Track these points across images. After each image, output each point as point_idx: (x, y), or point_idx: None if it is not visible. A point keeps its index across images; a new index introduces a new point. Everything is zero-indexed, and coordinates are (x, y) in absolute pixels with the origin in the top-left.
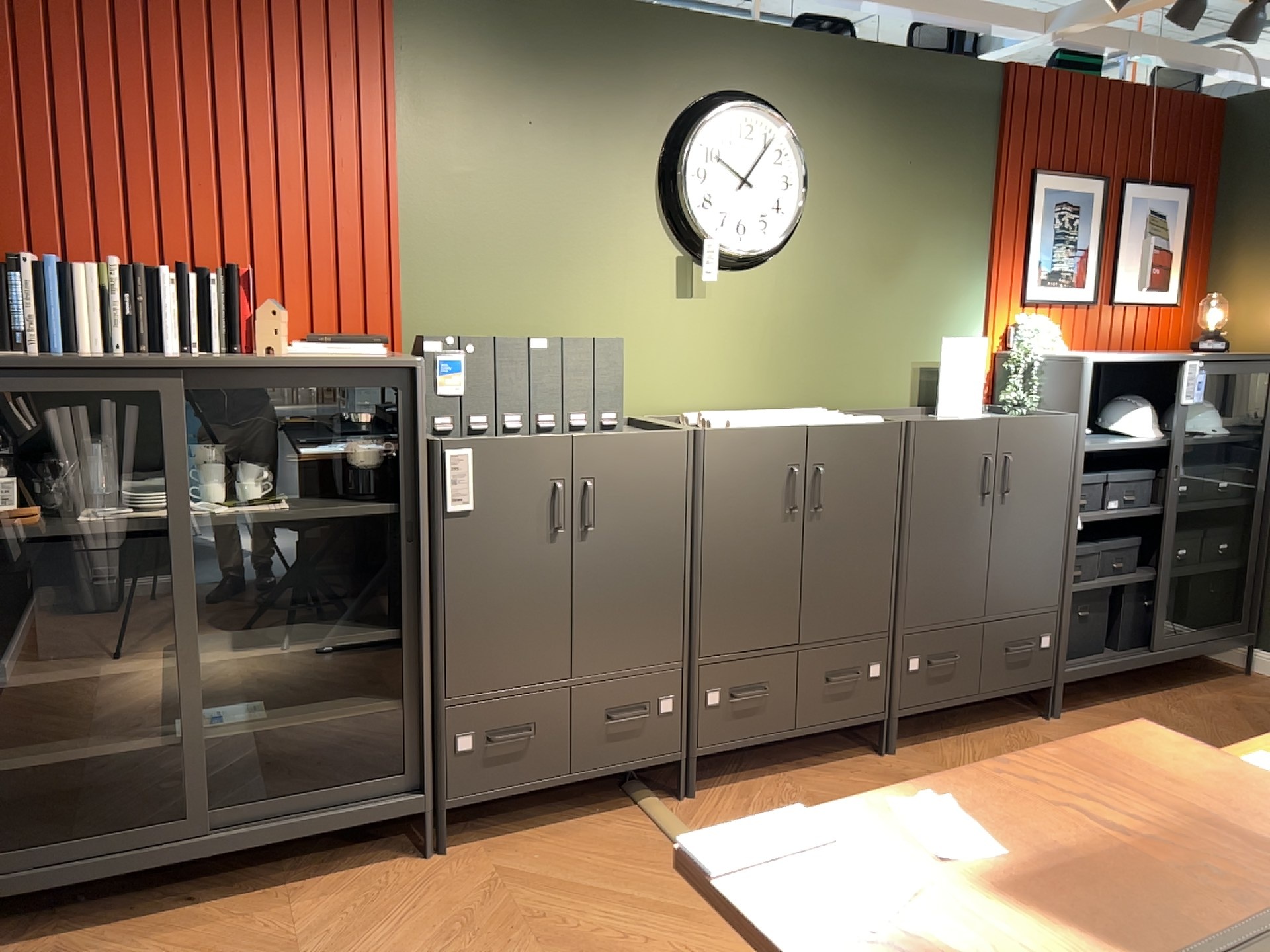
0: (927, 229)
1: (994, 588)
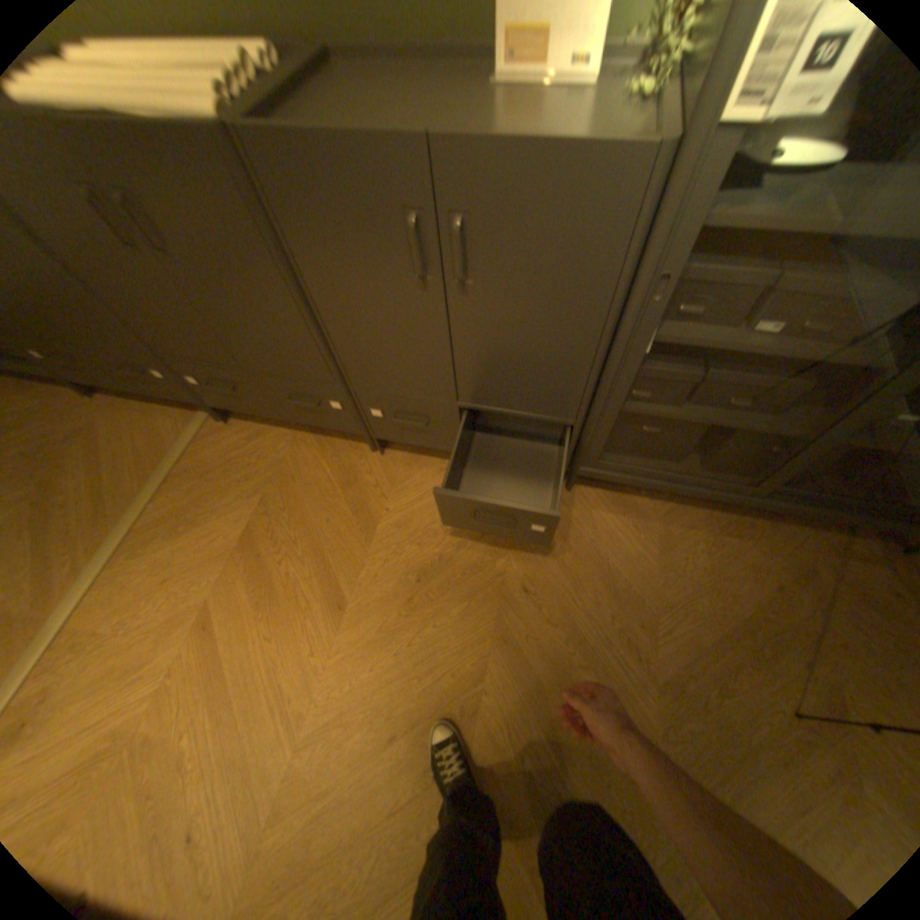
0: None
1: (464, 383)
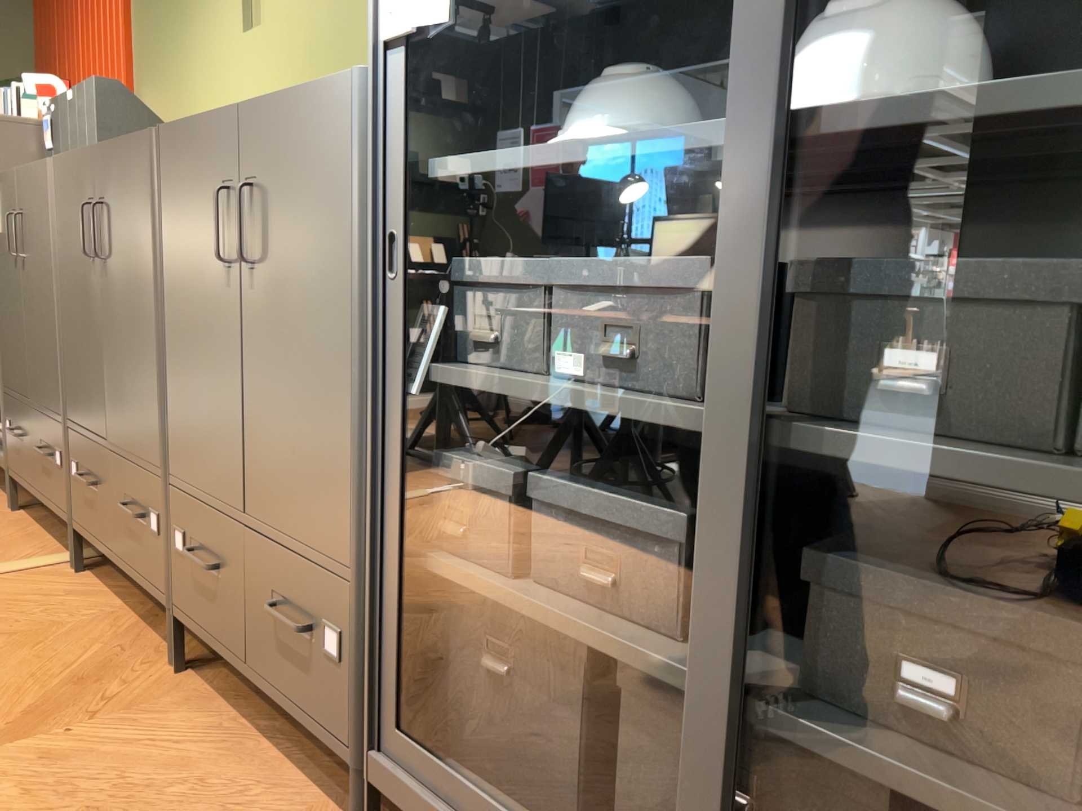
0: None
1: (250, 462)
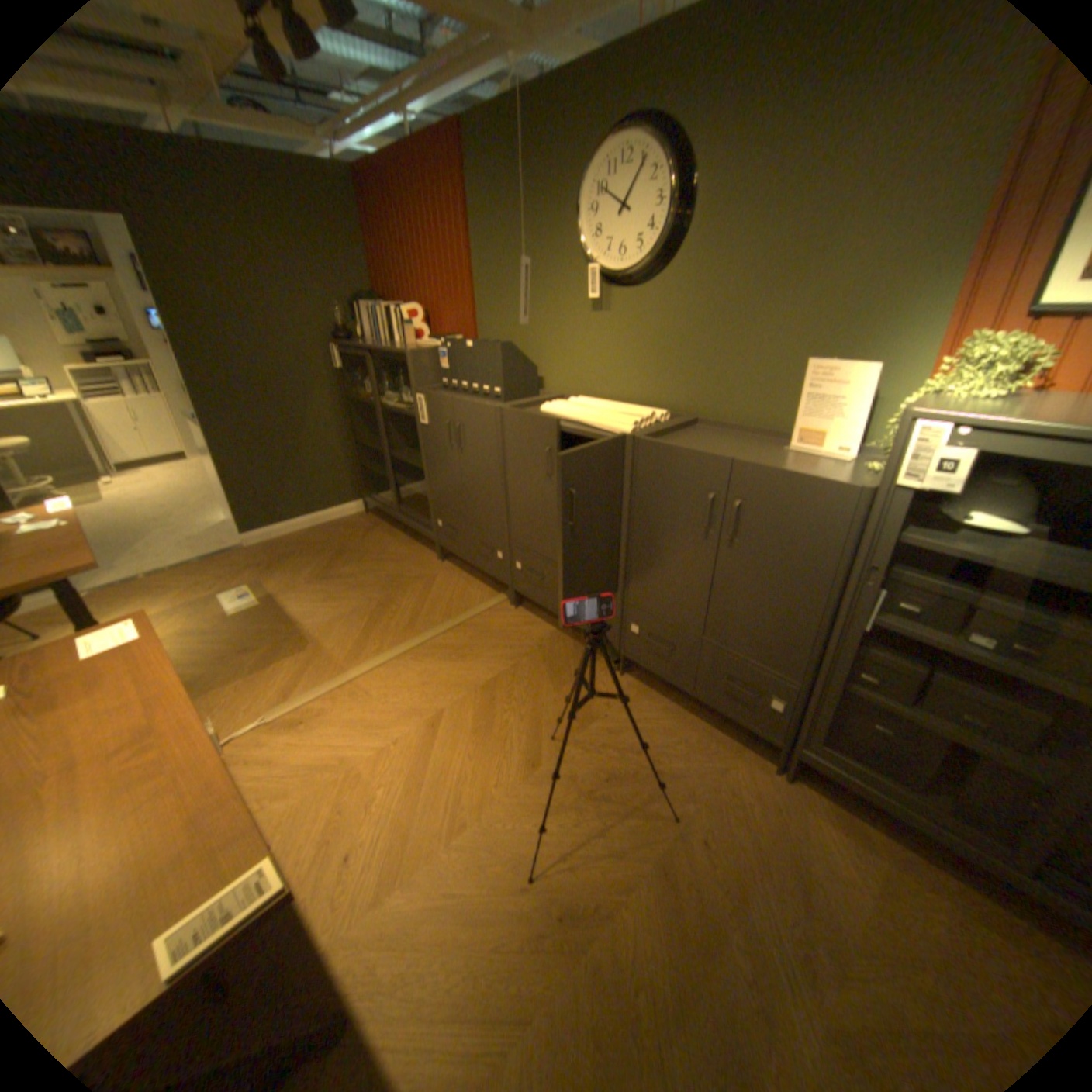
0: (856, 210)
1: (715, 618)
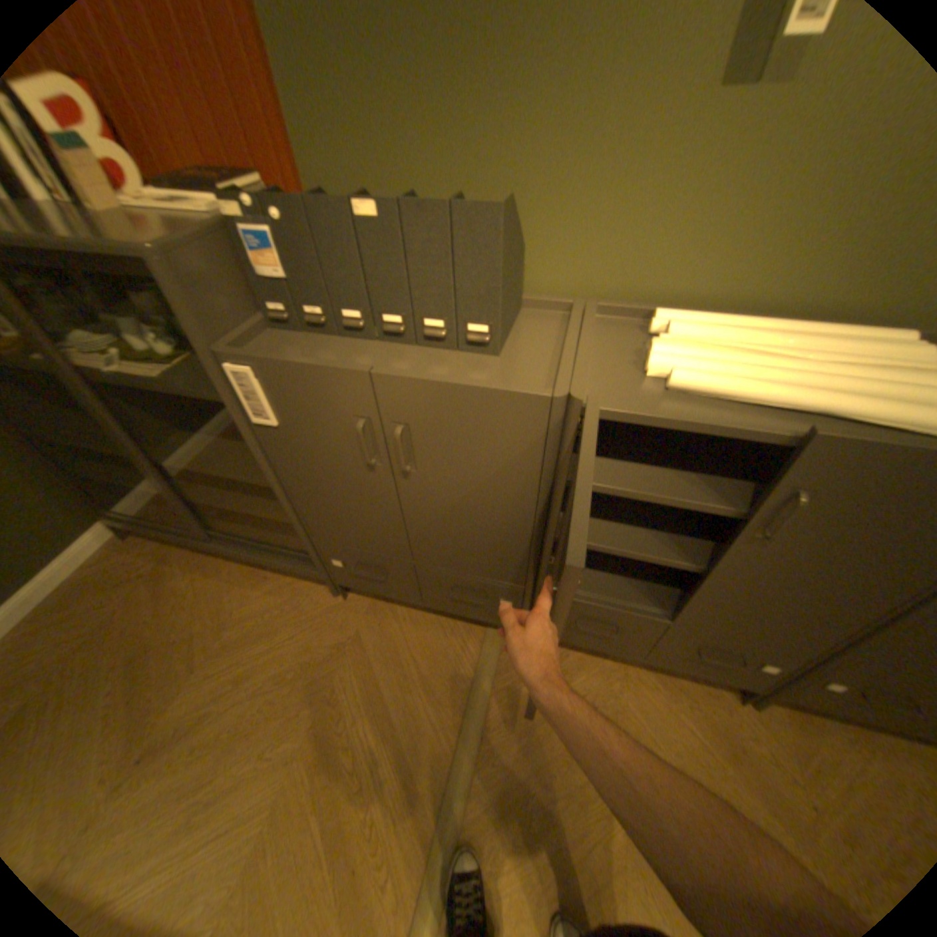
0: None
1: None
